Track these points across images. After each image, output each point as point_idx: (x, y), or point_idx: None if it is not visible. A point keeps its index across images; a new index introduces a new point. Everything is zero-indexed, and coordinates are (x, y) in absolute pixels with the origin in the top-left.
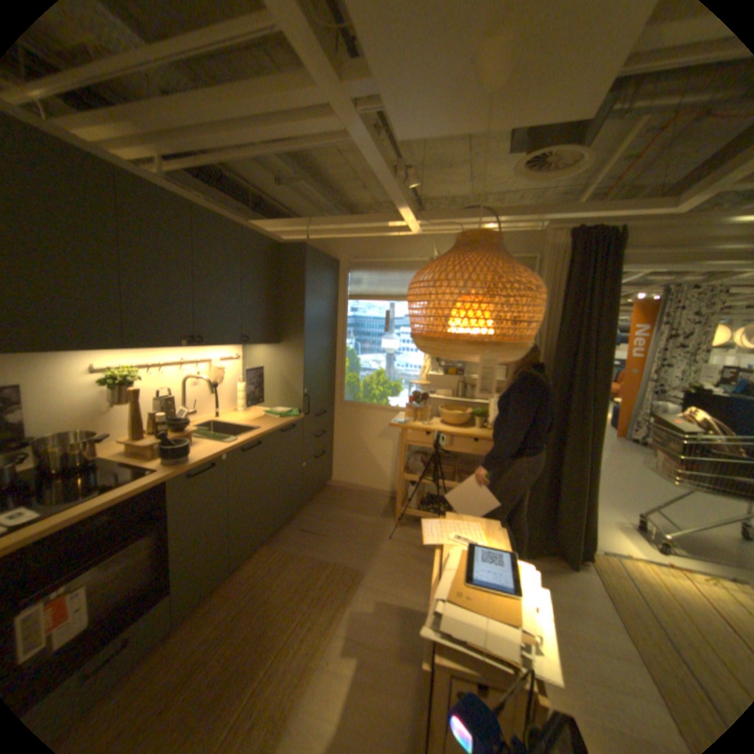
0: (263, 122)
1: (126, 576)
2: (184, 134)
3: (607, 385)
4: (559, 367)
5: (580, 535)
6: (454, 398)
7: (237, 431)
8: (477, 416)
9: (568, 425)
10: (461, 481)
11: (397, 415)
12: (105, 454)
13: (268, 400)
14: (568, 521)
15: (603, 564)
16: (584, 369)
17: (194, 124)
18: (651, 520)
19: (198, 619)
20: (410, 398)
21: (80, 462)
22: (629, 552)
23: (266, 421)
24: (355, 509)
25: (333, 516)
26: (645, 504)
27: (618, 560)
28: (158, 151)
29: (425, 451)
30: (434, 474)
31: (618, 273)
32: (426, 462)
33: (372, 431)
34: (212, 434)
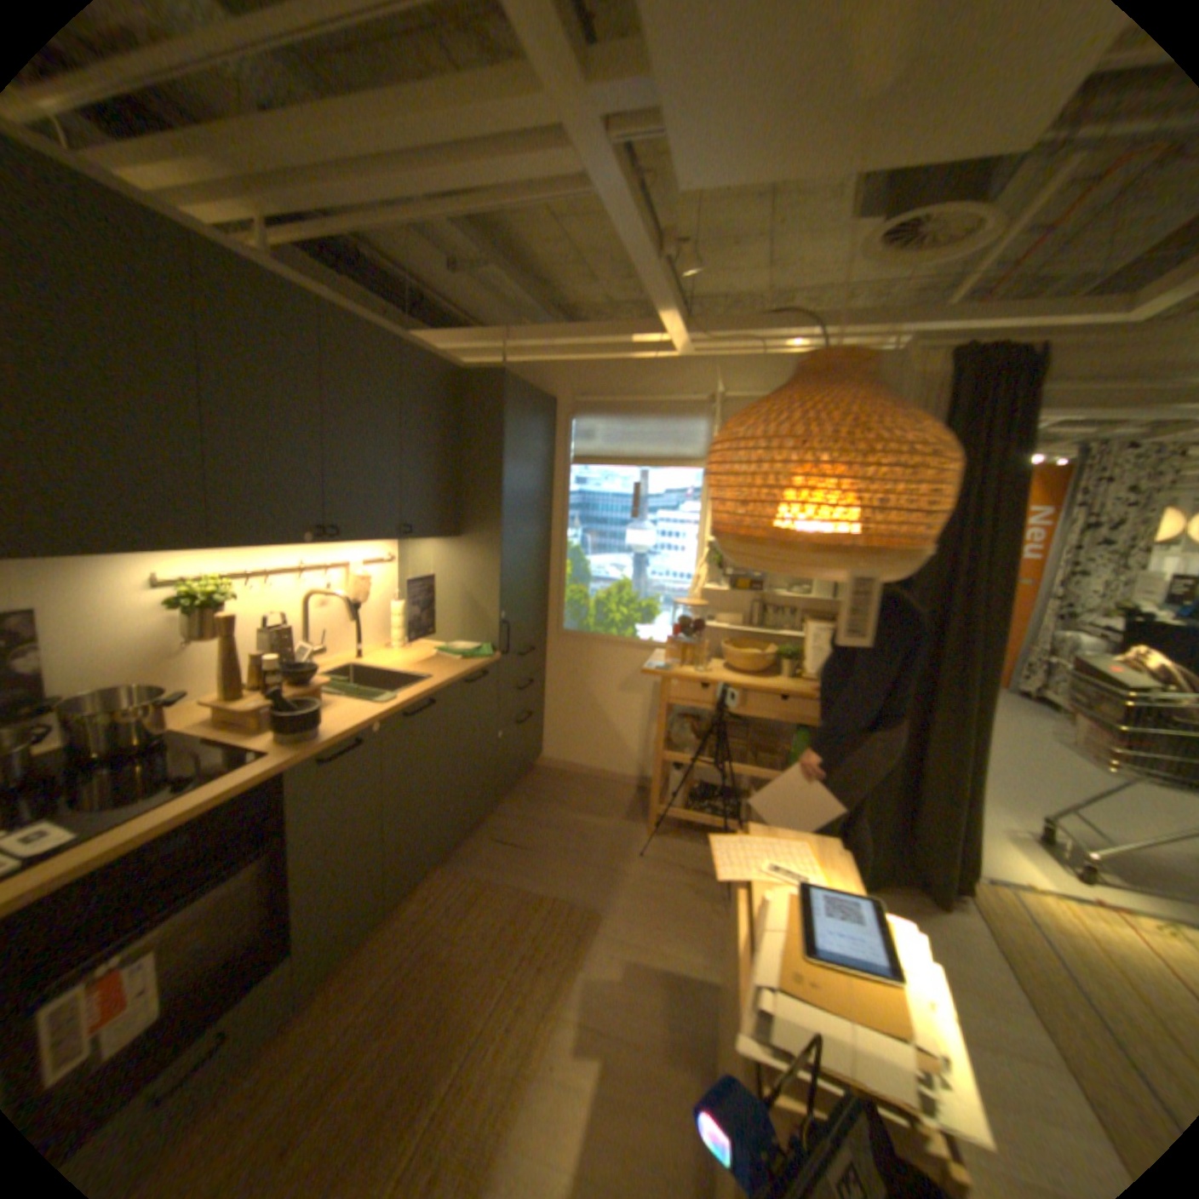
0: (443, 157)
1: (221, 927)
2: (306, 180)
3: (1006, 610)
4: (928, 579)
5: (955, 853)
6: (746, 628)
7: (394, 682)
8: (785, 658)
9: (940, 676)
10: (757, 763)
11: (651, 654)
12: (180, 722)
13: (441, 630)
14: (936, 831)
15: (990, 899)
16: (968, 583)
17: (325, 161)
18: (1064, 828)
19: (336, 991)
20: (672, 626)
21: (139, 739)
22: (1029, 880)
23: (440, 664)
24: (582, 806)
25: (548, 817)
26: (1049, 798)
27: (1012, 894)
28: (260, 208)
29: (696, 713)
30: (713, 752)
31: (1033, 423)
32: (698, 732)
33: (609, 680)
34: (355, 688)
